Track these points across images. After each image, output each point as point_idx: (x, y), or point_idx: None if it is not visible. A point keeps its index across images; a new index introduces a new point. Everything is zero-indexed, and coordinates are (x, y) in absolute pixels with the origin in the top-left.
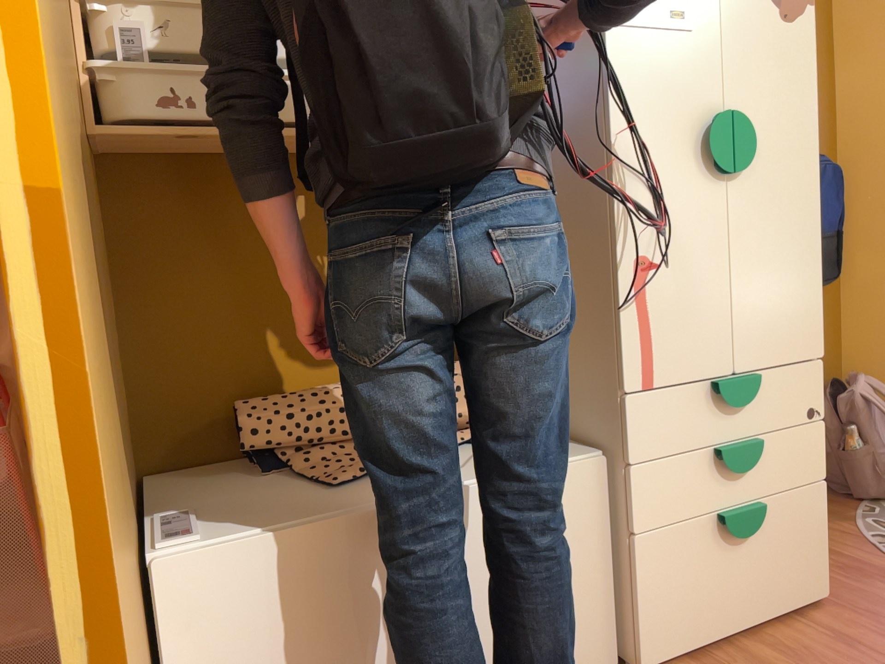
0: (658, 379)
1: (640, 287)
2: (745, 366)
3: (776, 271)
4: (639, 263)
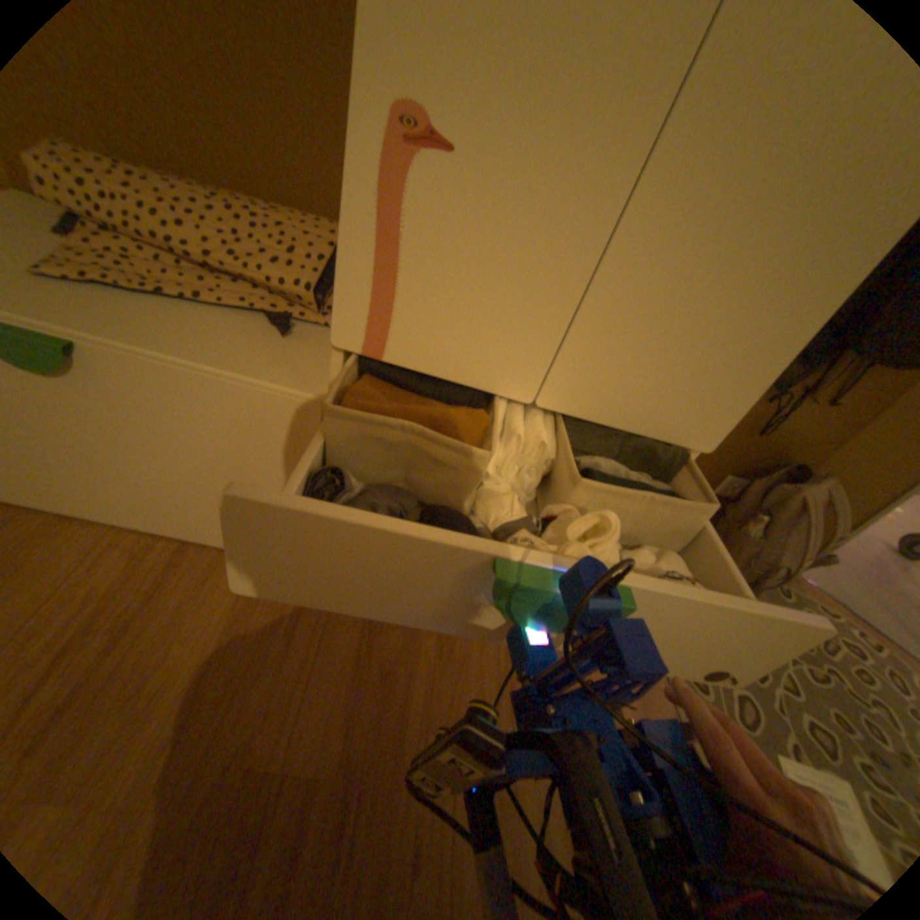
0: (392, 348)
1: (391, 172)
2: (556, 401)
3: (712, 283)
4: (400, 113)
